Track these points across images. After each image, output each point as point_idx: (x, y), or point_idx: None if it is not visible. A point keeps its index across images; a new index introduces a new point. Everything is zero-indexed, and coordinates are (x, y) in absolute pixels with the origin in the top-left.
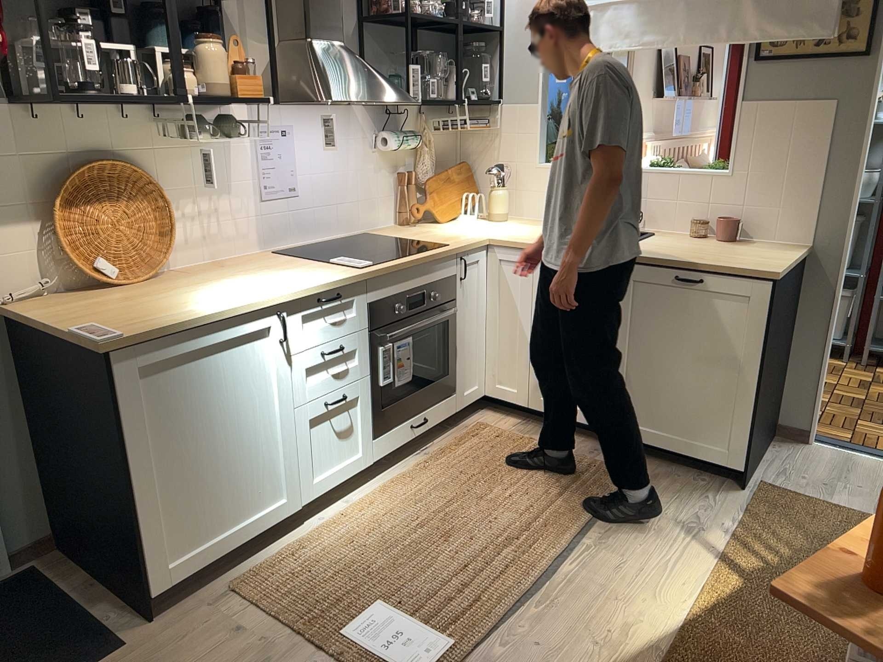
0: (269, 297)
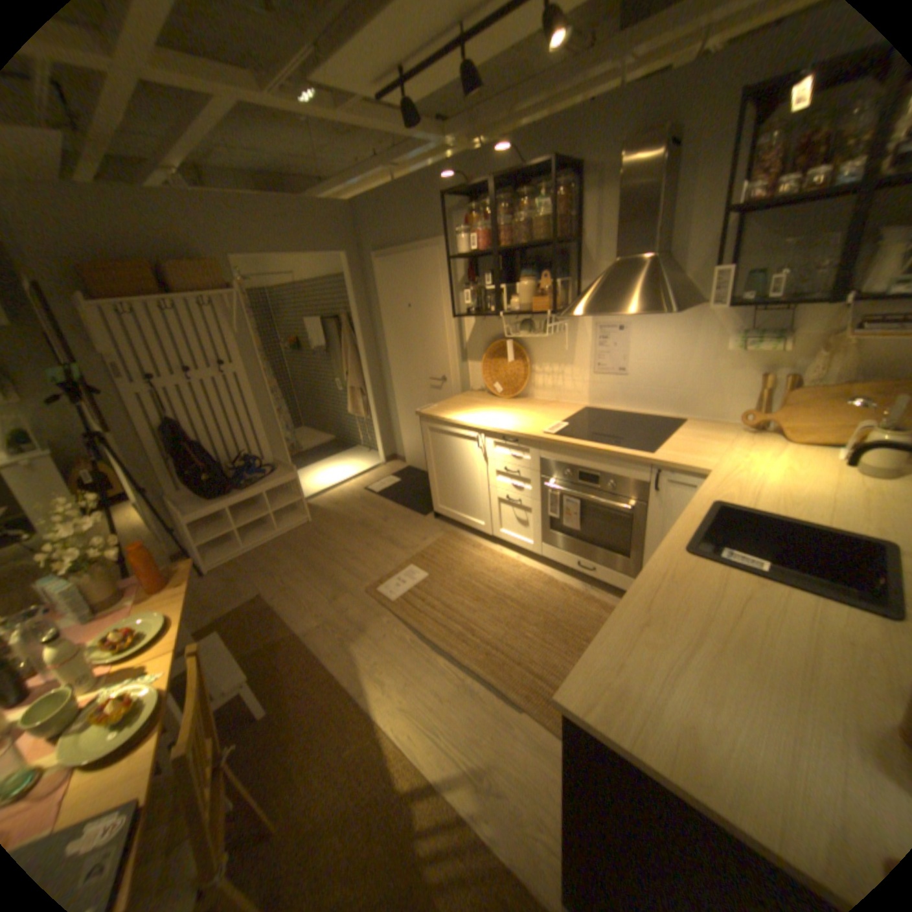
0: (475, 423)
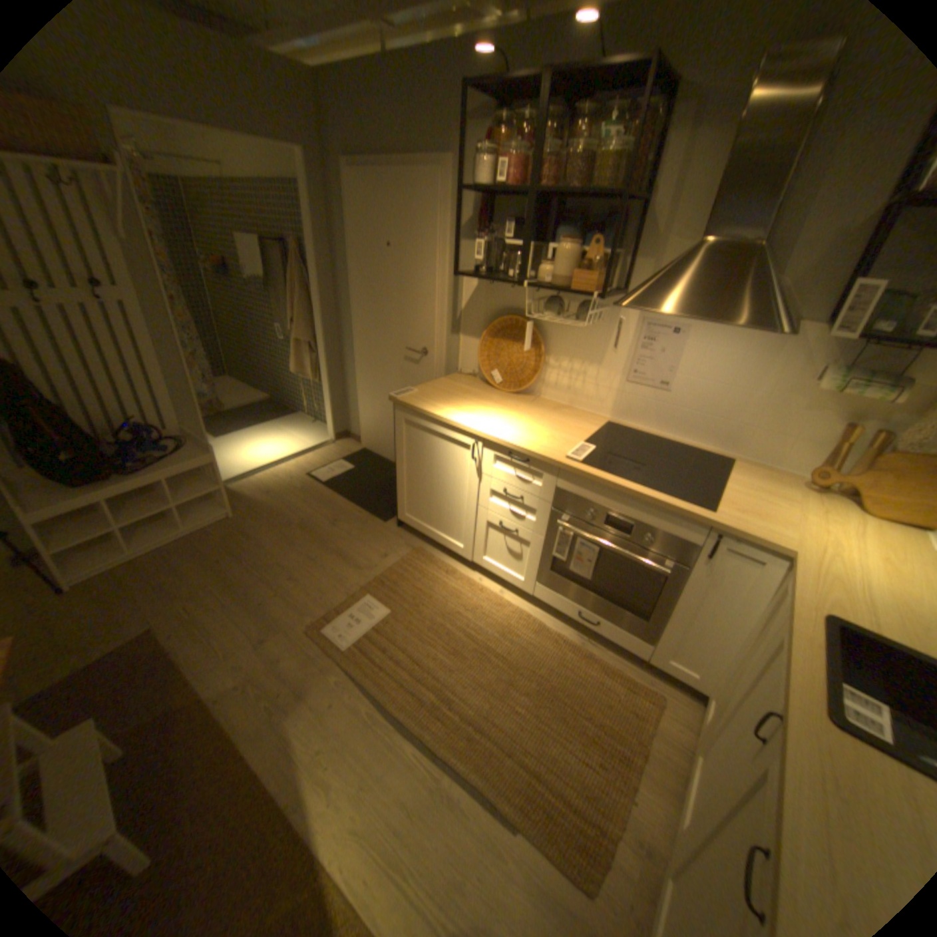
0: (473, 427)
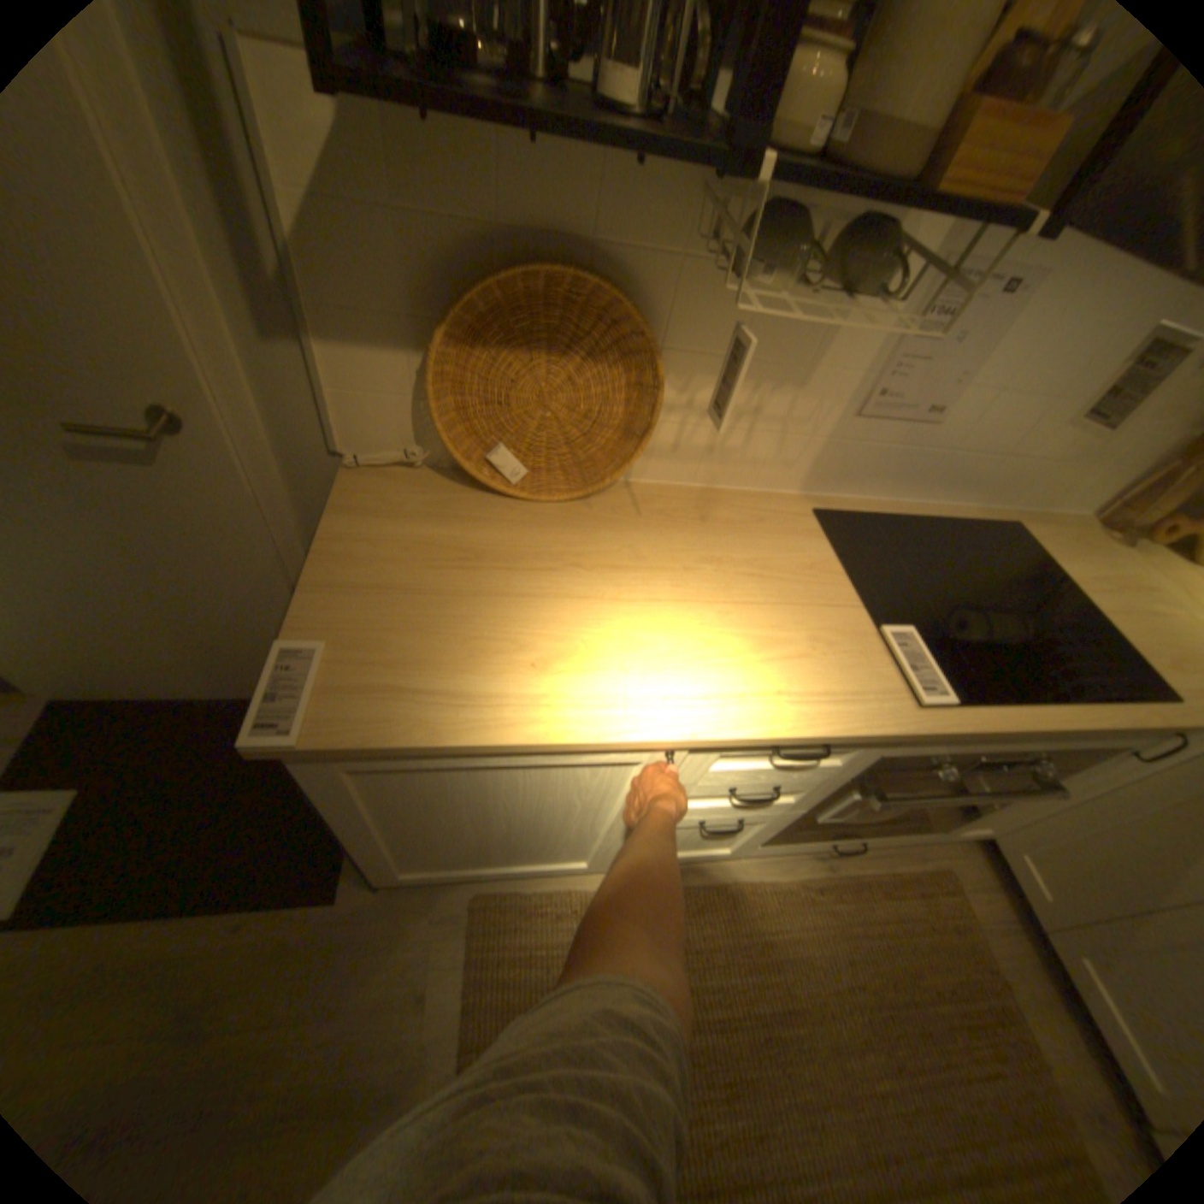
0: (664, 730)
